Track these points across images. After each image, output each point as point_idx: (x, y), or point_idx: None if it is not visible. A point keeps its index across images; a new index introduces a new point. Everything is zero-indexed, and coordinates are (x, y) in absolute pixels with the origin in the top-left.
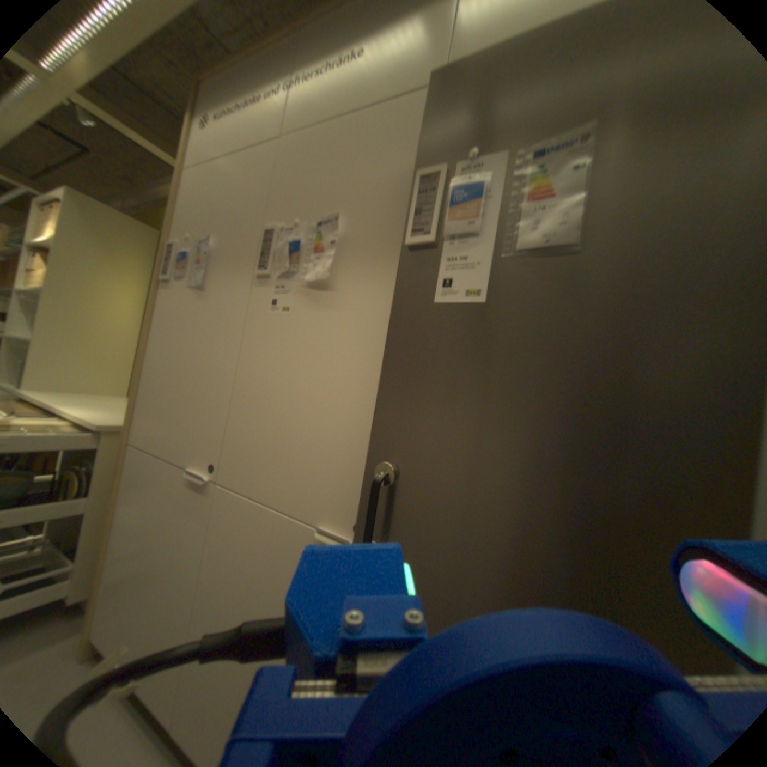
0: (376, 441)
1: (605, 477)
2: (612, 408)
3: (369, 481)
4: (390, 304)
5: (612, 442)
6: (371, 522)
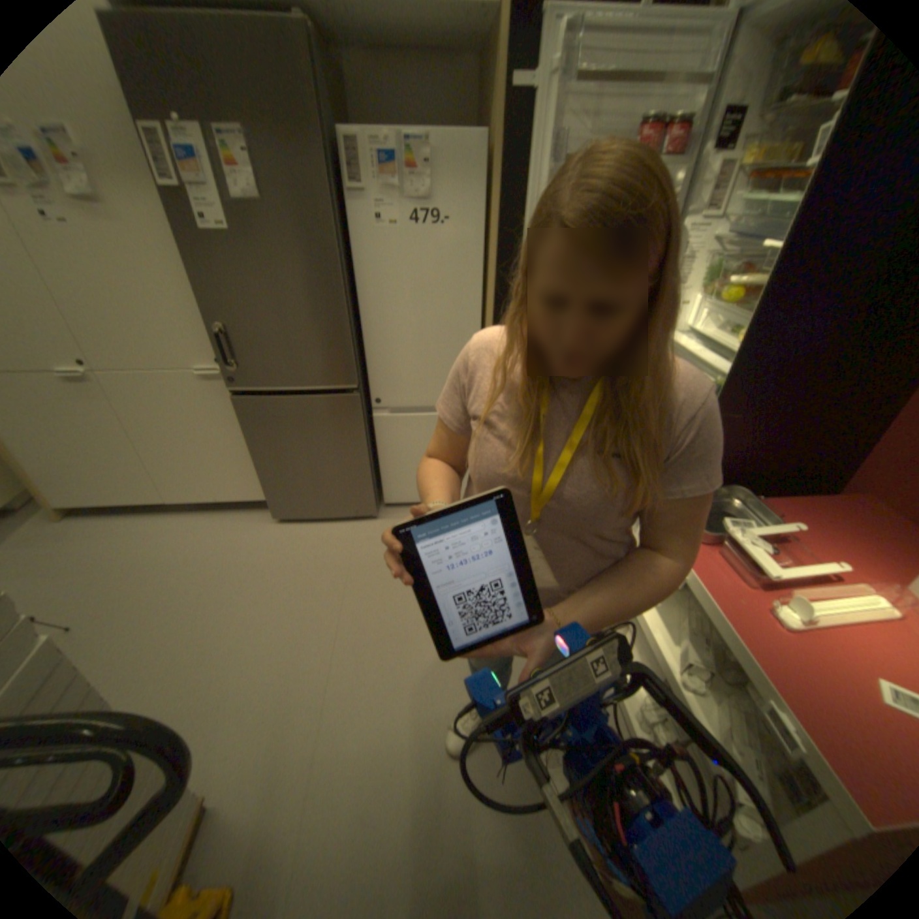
0: (201, 313)
1: (303, 307)
2: (297, 279)
3: (209, 336)
4: (161, 217)
5: (301, 293)
6: (221, 355)
